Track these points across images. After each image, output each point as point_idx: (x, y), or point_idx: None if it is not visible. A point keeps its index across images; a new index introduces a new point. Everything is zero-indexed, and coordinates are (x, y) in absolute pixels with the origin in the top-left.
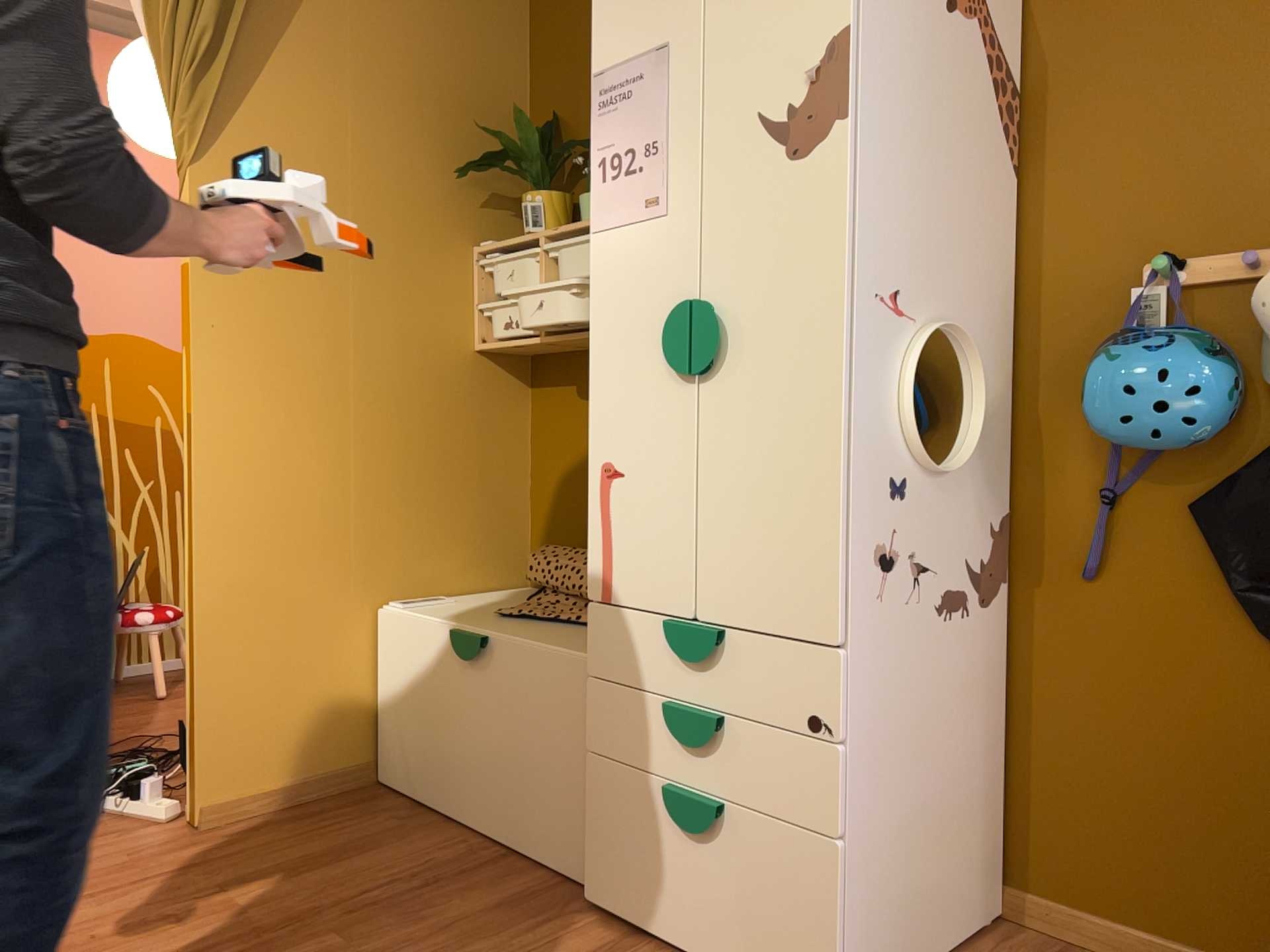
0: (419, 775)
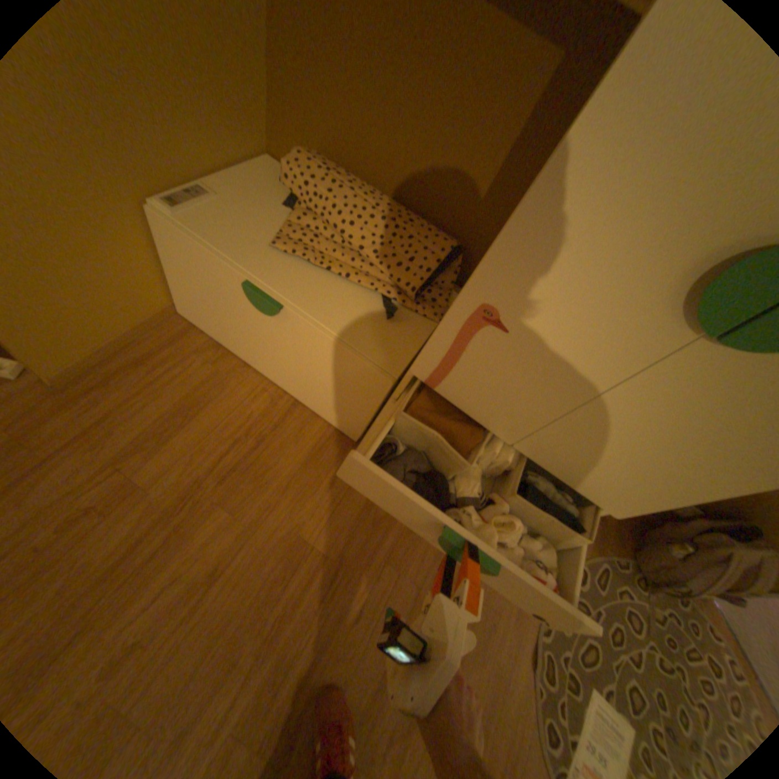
0: (217, 332)
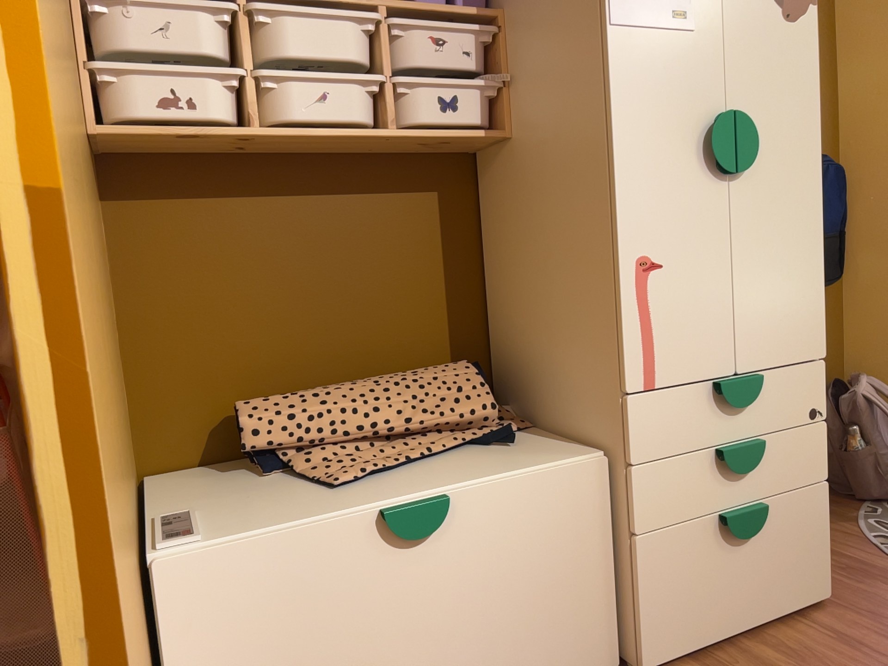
0: None
